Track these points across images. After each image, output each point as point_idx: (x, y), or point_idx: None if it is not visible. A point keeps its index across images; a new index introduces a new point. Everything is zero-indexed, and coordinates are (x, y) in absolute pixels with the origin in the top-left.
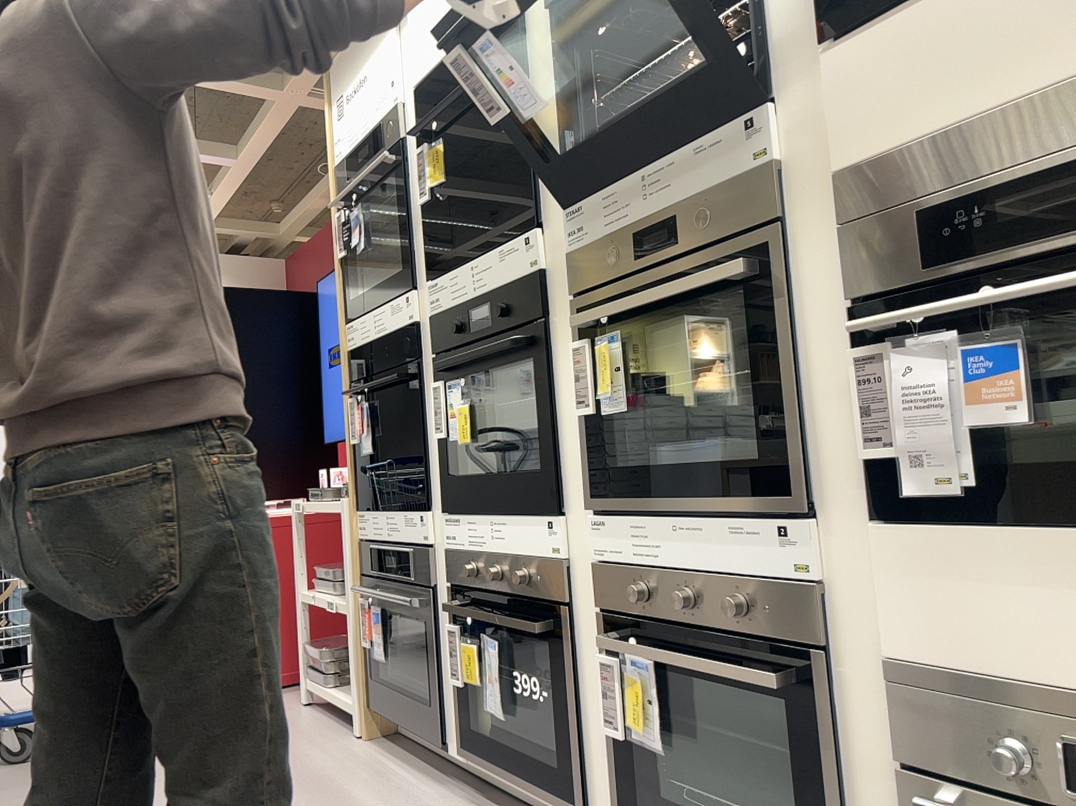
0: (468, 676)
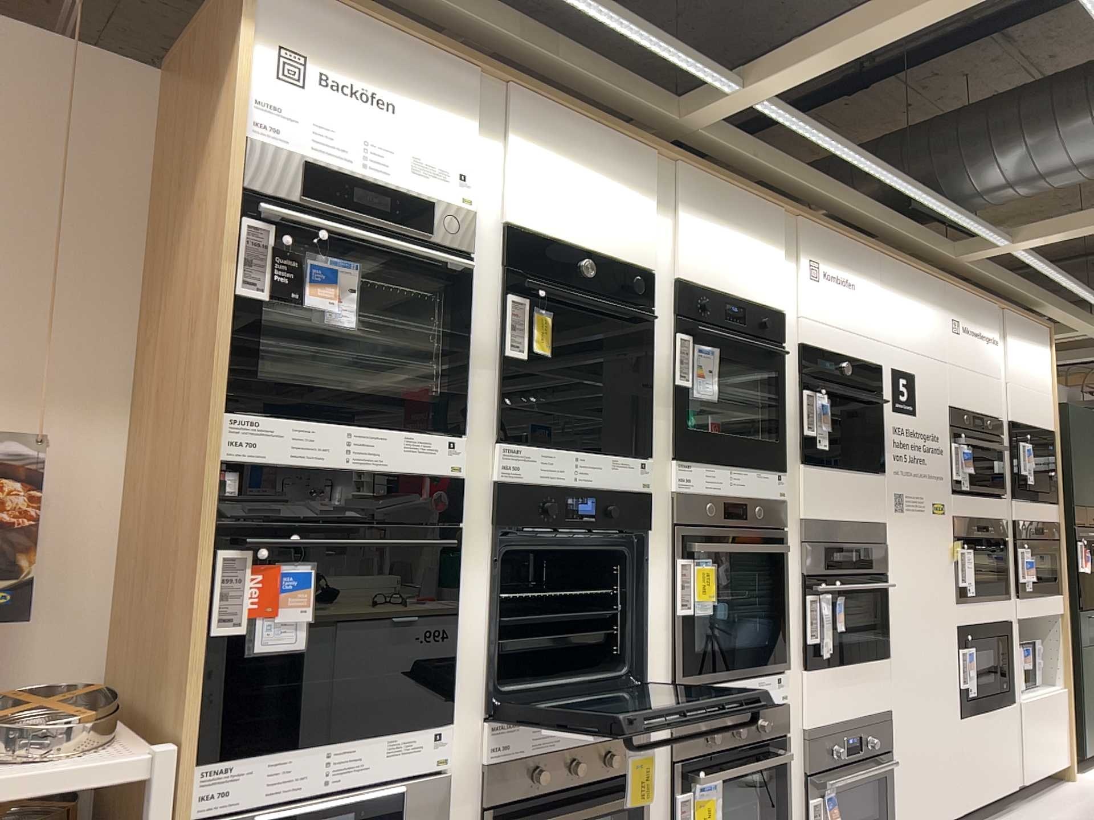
0: None
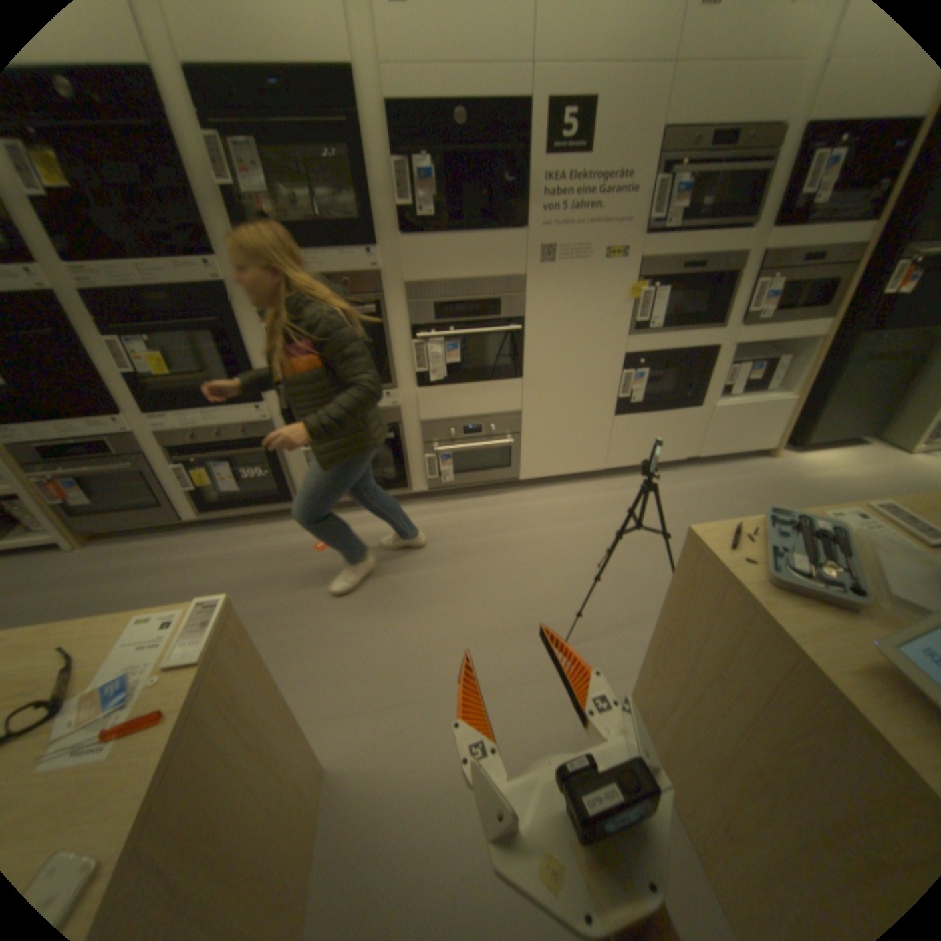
0: (200, 485)
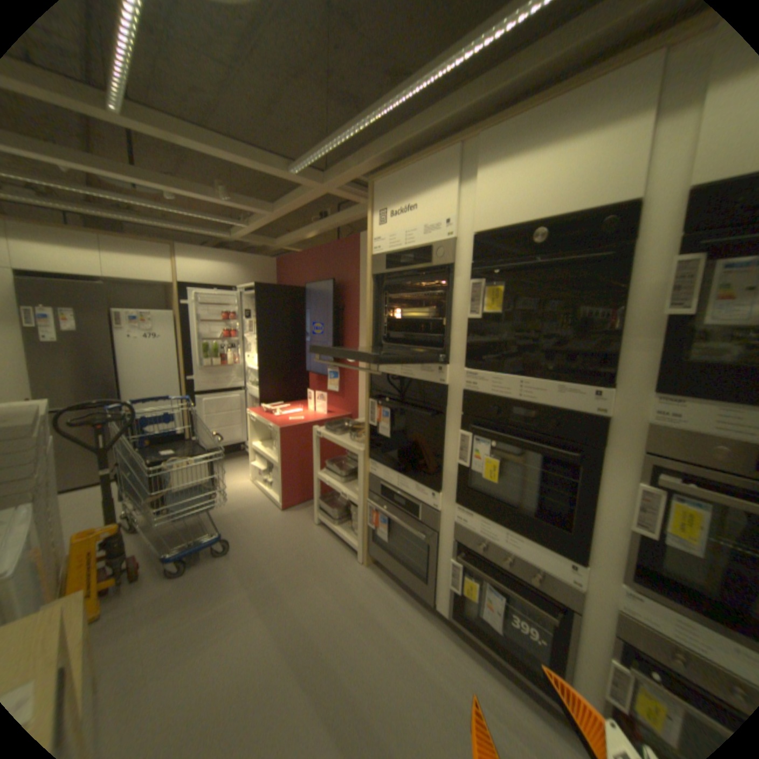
0: (470, 595)
